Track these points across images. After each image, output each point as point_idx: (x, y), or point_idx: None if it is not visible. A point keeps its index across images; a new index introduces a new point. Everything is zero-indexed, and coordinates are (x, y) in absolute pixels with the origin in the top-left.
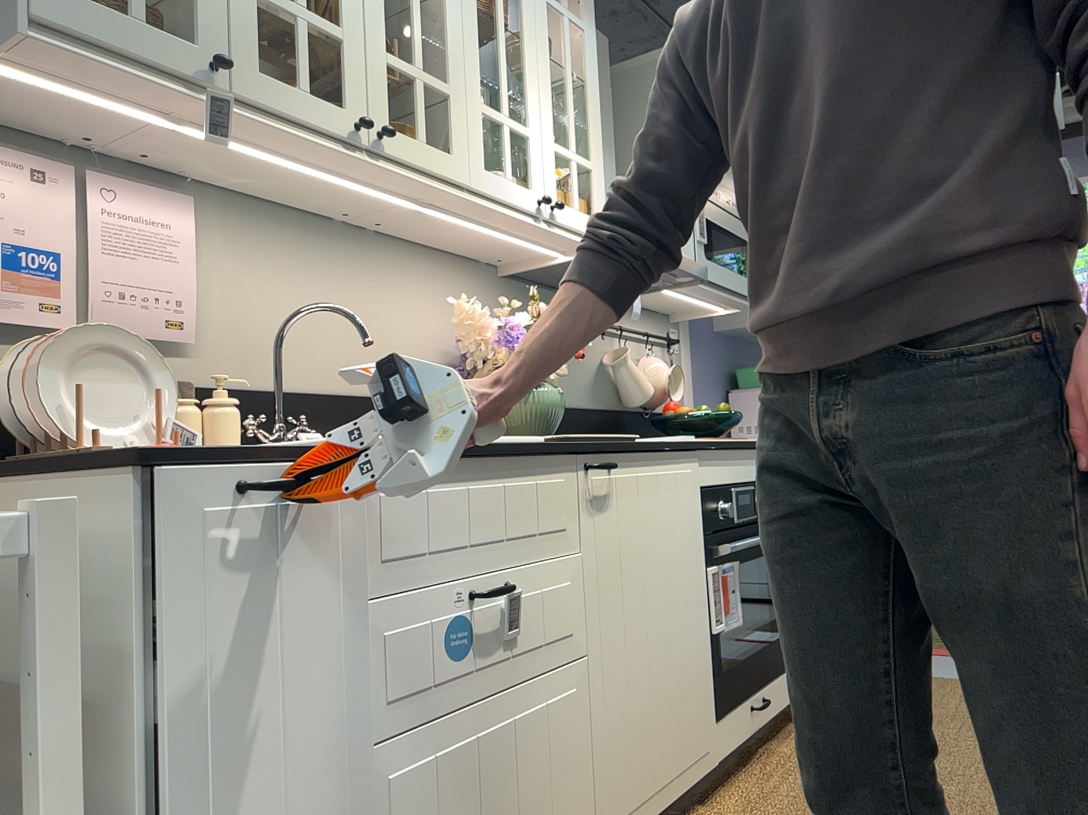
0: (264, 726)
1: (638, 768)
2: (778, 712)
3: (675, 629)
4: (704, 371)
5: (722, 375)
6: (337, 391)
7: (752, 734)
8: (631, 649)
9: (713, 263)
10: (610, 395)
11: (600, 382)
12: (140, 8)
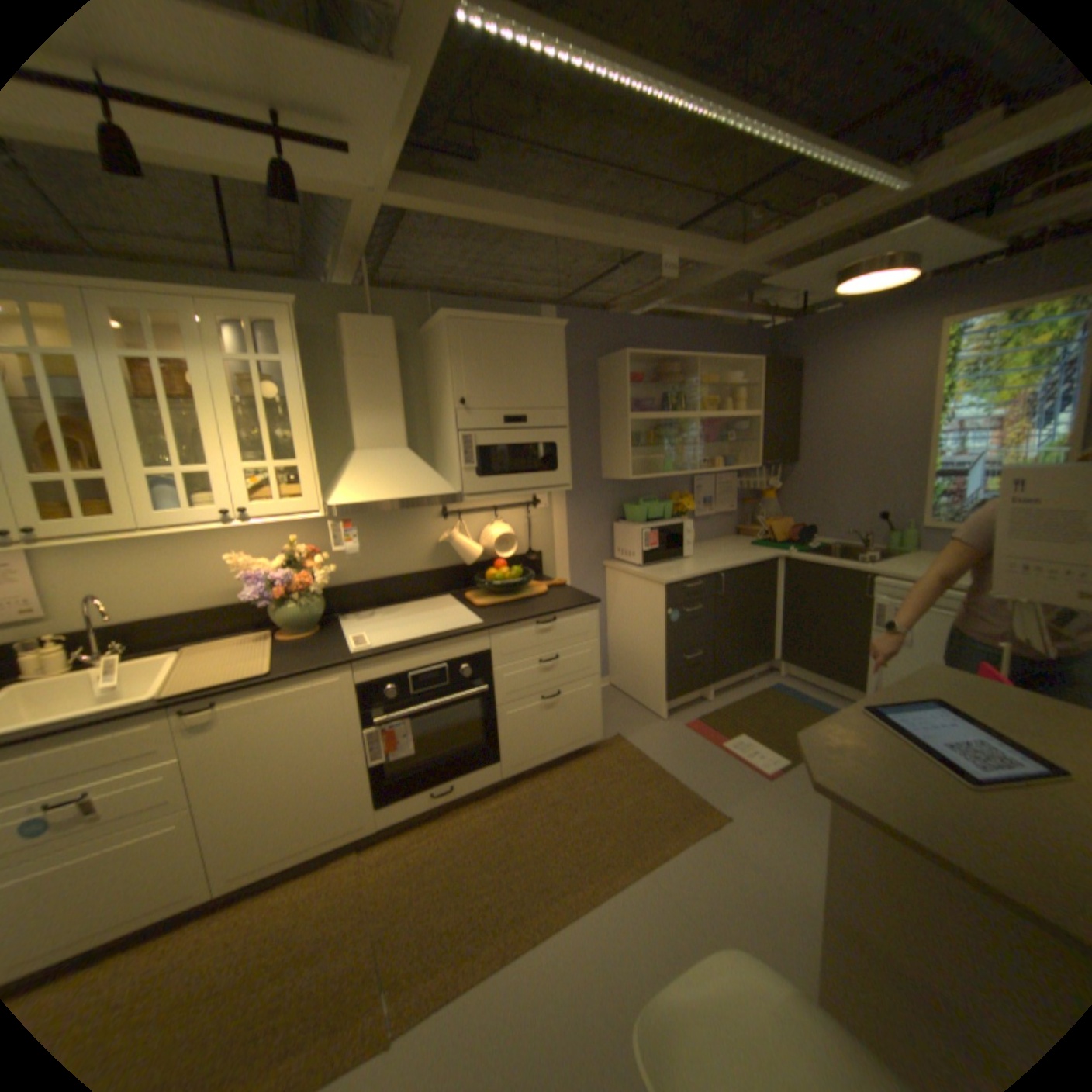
0: None
1: (260, 850)
2: (476, 791)
3: (310, 774)
4: (580, 514)
5: (607, 510)
6: (168, 614)
7: (433, 809)
8: (249, 795)
9: (488, 479)
10: (451, 557)
11: (439, 551)
12: None
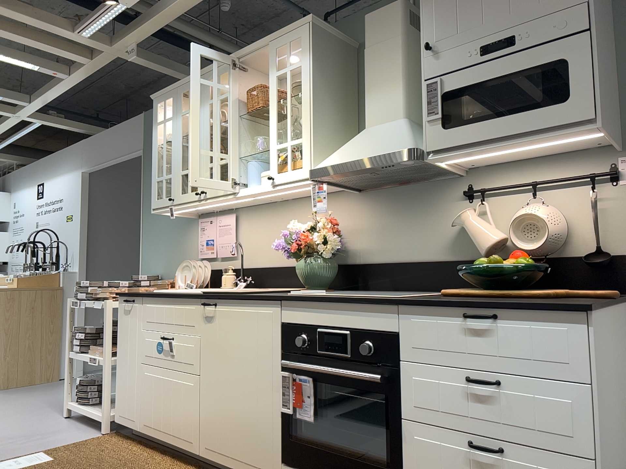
0: (129, 348)
1: (220, 437)
2: None
3: (248, 391)
4: None
5: None
6: (275, 266)
7: None
8: (220, 385)
9: (455, 128)
10: (474, 248)
11: (459, 238)
12: (164, 195)
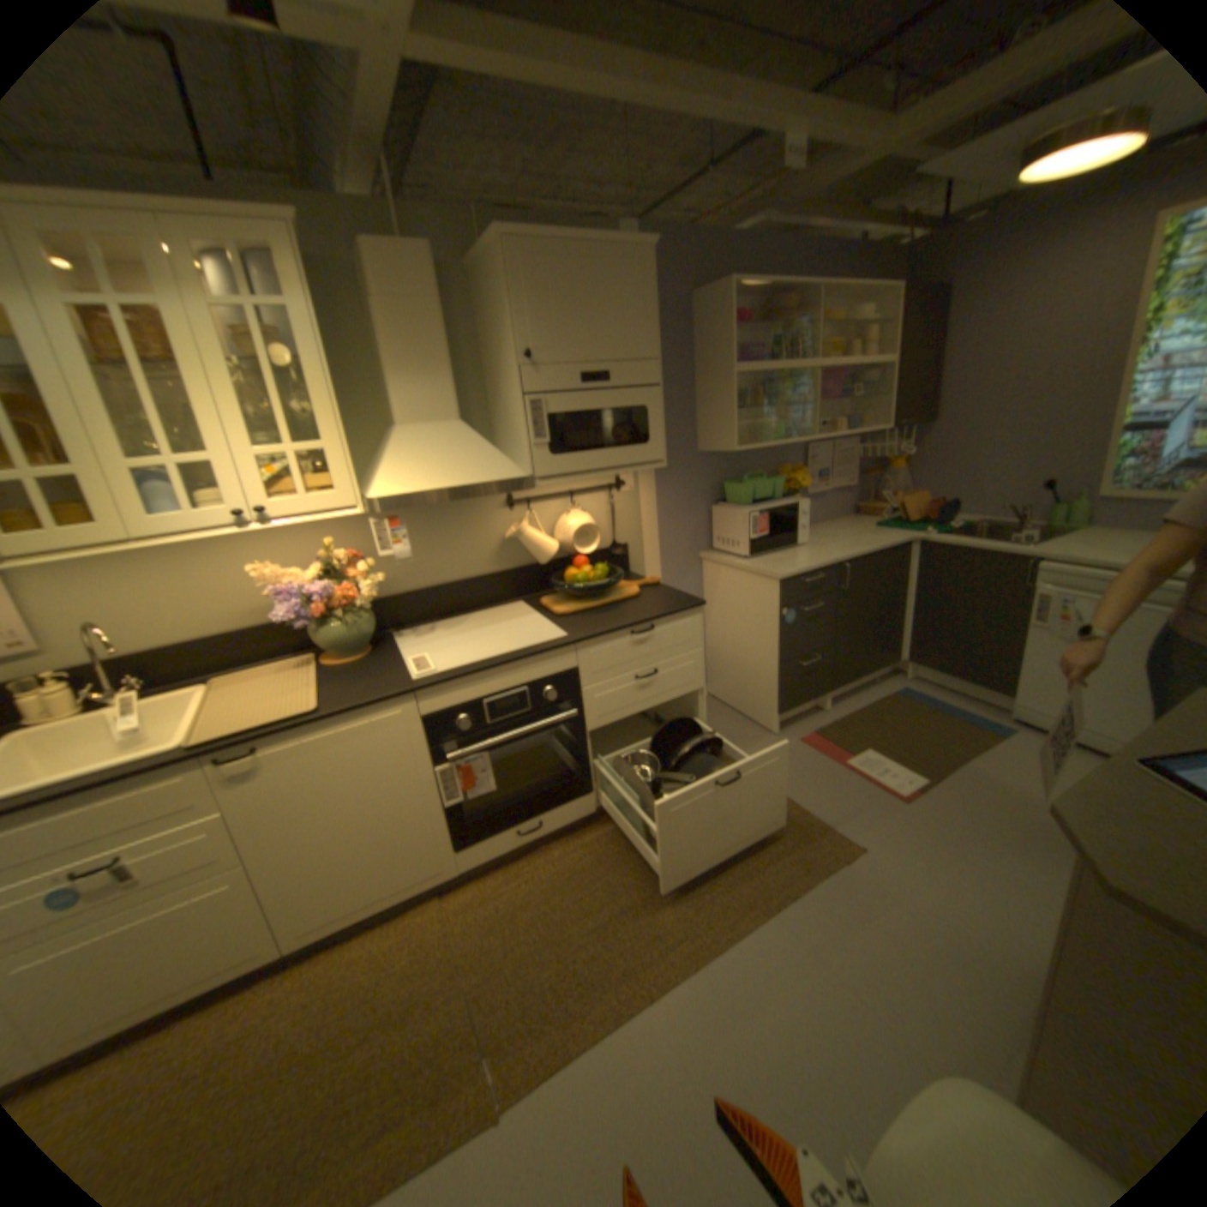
0: None
1: (330, 904)
2: (567, 825)
3: (378, 820)
4: (673, 496)
5: (704, 491)
6: (190, 640)
7: (520, 847)
8: (310, 846)
9: (564, 457)
10: (521, 556)
11: (505, 549)
12: None
